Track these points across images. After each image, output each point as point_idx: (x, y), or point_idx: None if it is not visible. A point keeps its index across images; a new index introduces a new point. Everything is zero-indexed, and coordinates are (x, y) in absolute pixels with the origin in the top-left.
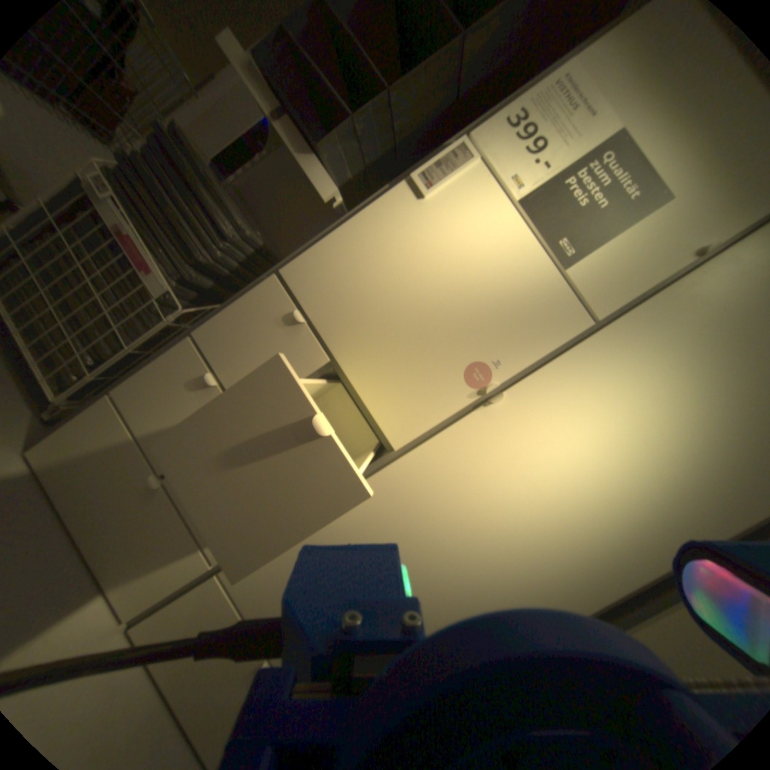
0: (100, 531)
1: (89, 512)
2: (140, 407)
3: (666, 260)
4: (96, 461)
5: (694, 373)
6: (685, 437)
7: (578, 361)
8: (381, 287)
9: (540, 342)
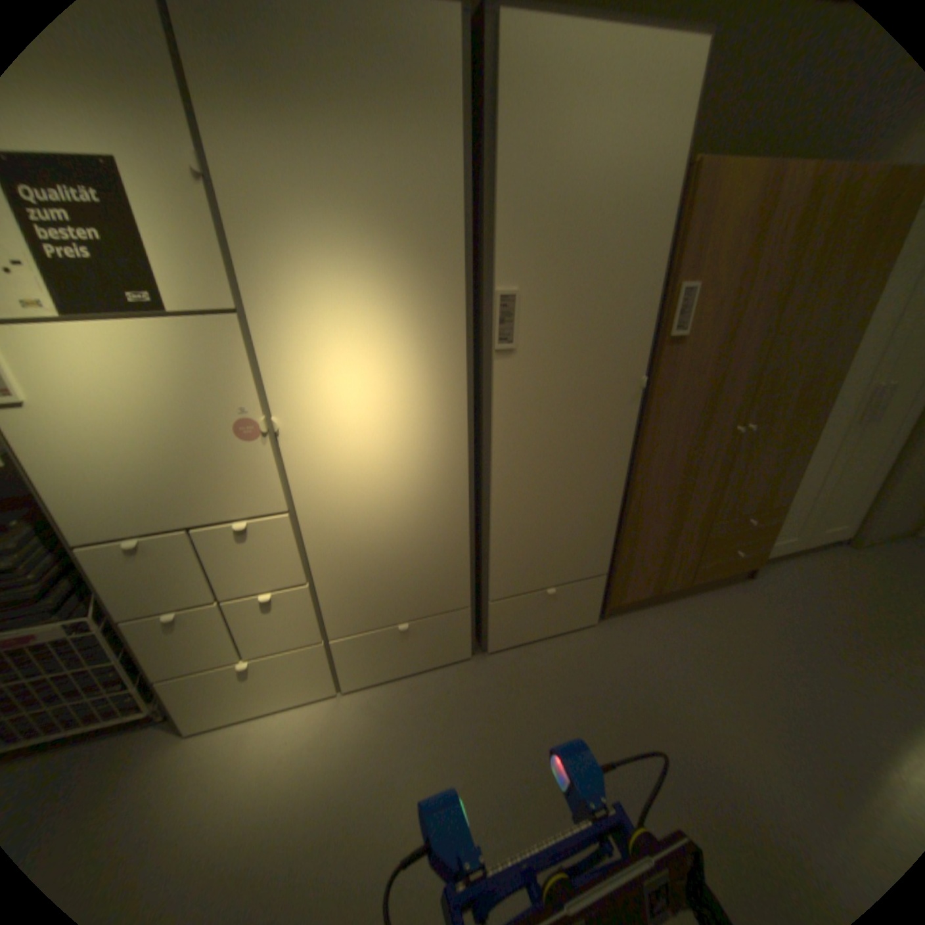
0: (261, 699)
1: (243, 704)
2: (169, 664)
3: (188, 205)
4: (204, 696)
5: (321, 254)
6: (374, 296)
7: (266, 342)
8: (117, 469)
9: (234, 364)
